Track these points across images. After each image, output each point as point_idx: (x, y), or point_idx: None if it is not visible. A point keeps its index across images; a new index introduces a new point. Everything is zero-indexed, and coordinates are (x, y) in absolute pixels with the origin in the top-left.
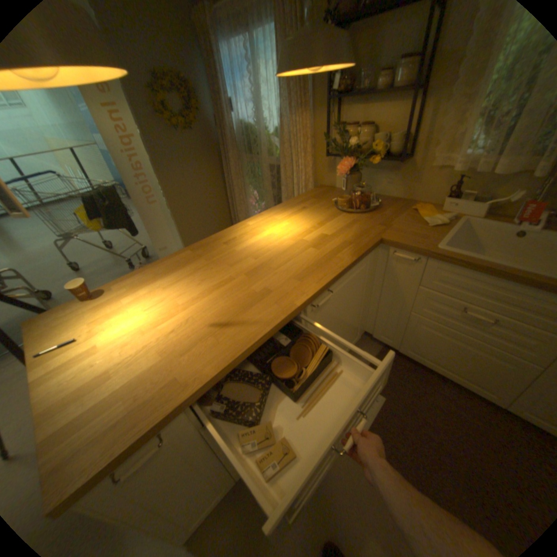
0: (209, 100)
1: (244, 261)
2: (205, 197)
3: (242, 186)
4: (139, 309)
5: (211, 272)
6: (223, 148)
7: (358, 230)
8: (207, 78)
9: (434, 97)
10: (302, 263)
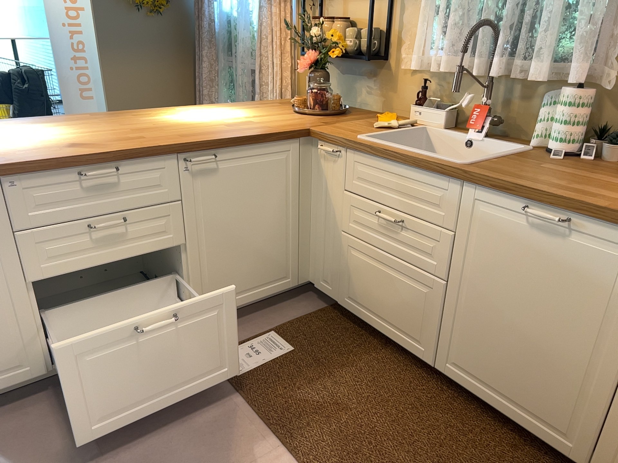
0: None
1: (141, 124)
2: None
3: (216, 97)
4: (5, 133)
5: (99, 126)
6: (200, 46)
7: (291, 123)
8: None
9: None
10: (199, 130)
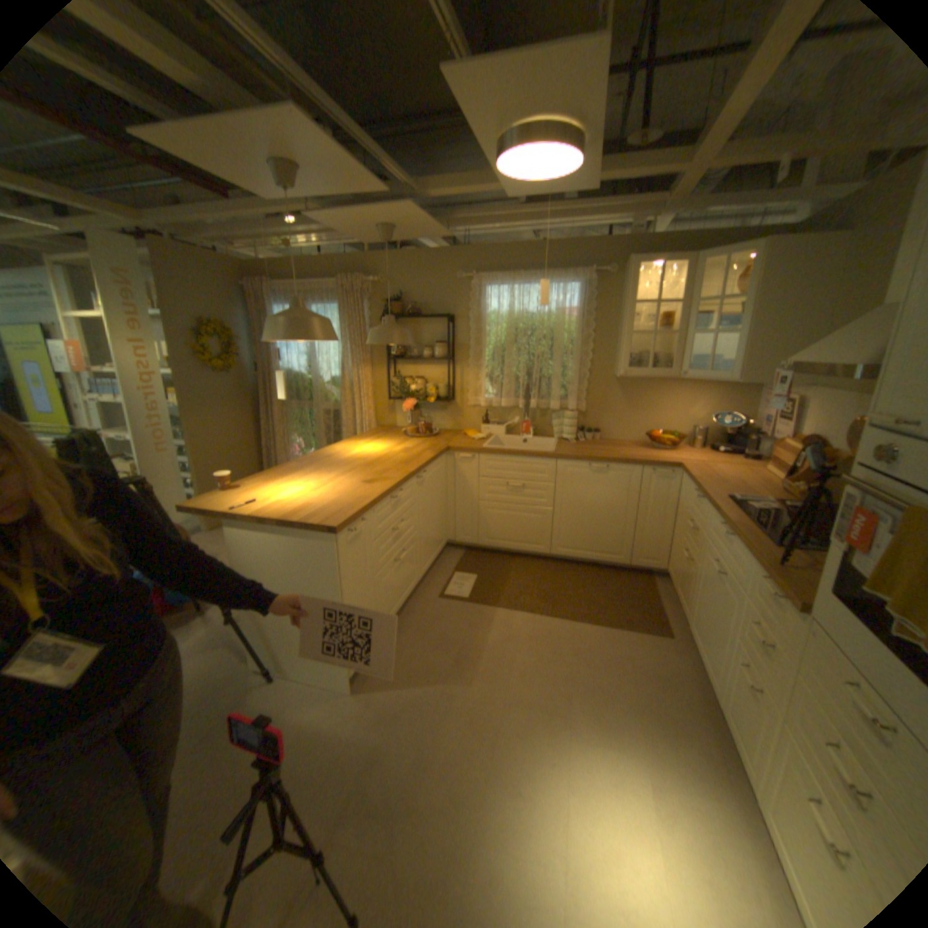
0: (248, 348)
1: (354, 463)
2: (233, 447)
3: (286, 433)
4: (292, 486)
5: (332, 469)
6: (264, 394)
7: (430, 445)
8: (249, 330)
9: (459, 366)
10: (401, 459)
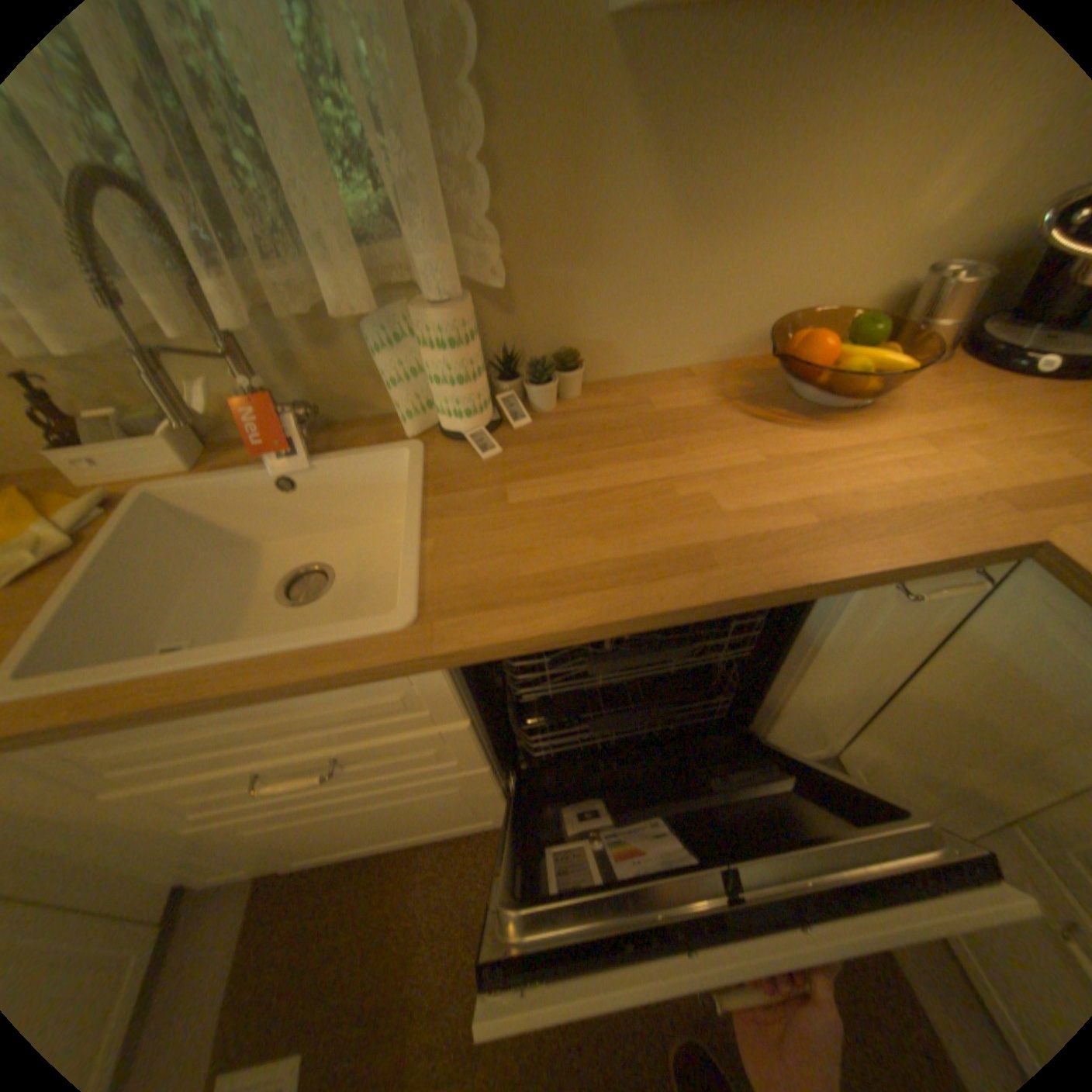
0: None
1: None
2: None
3: None
4: None
5: None
6: None
7: None
8: None
9: None
10: None
